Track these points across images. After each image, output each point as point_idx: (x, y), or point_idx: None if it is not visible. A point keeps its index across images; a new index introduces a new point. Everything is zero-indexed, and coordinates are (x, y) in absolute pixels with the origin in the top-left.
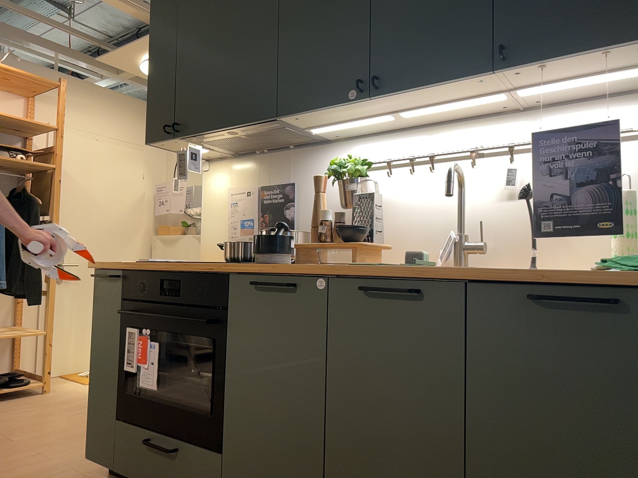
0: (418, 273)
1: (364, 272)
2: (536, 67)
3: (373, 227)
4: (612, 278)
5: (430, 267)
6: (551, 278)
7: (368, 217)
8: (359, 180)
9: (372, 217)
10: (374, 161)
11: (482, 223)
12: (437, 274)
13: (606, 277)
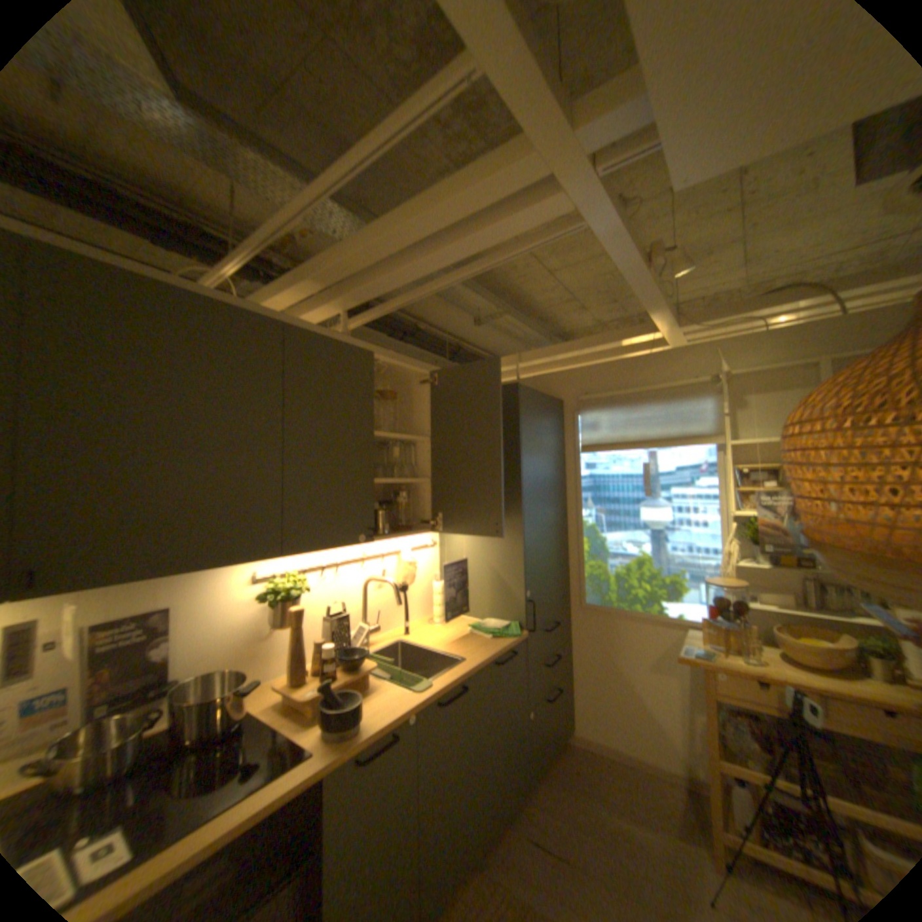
0: (464, 677)
1: (441, 693)
2: (447, 530)
3: (343, 644)
4: (509, 644)
5: (456, 669)
6: (502, 653)
7: (345, 638)
8: (299, 598)
9: (343, 636)
10: (294, 573)
11: (380, 612)
12: (471, 673)
13: (513, 645)
